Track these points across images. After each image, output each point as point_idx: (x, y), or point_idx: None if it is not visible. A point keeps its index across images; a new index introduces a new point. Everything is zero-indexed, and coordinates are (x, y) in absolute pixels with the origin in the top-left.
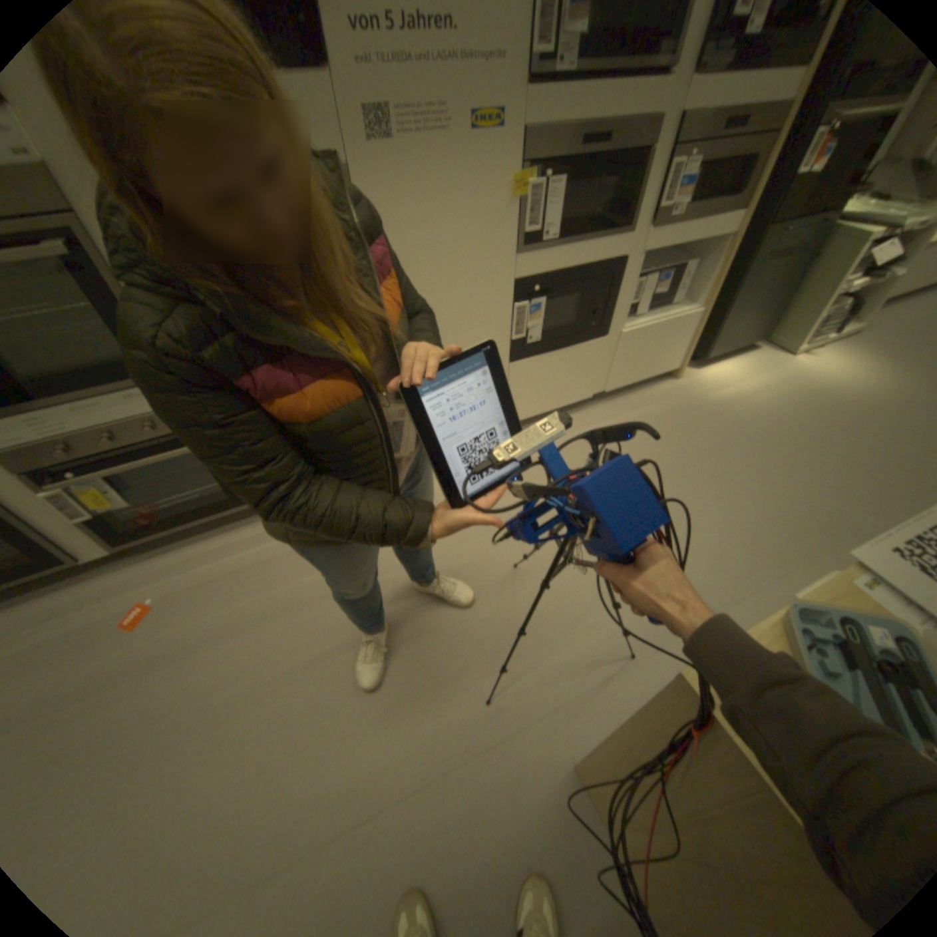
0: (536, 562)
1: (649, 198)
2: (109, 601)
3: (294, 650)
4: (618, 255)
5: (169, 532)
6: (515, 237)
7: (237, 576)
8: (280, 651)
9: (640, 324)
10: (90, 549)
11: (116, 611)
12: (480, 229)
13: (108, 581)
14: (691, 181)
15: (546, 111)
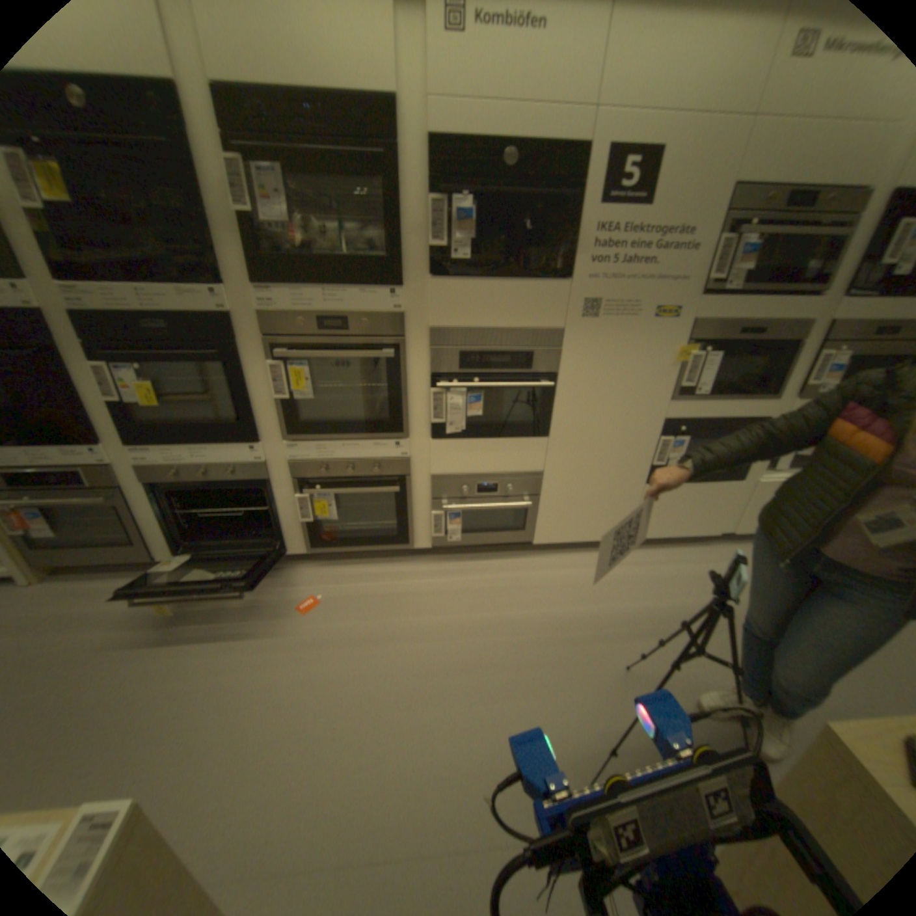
0: (651, 673)
1: (798, 376)
2: (294, 588)
3: (419, 674)
4: (764, 416)
5: (348, 550)
6: (673, 388)
7: (385, 599)
8: (408, 671)
9: (782, 479)
10: (298, 545)
11: (297, 597)
12: (646, 379)
13: (297, 574)
14: (841, 369)
15: (714, 311)
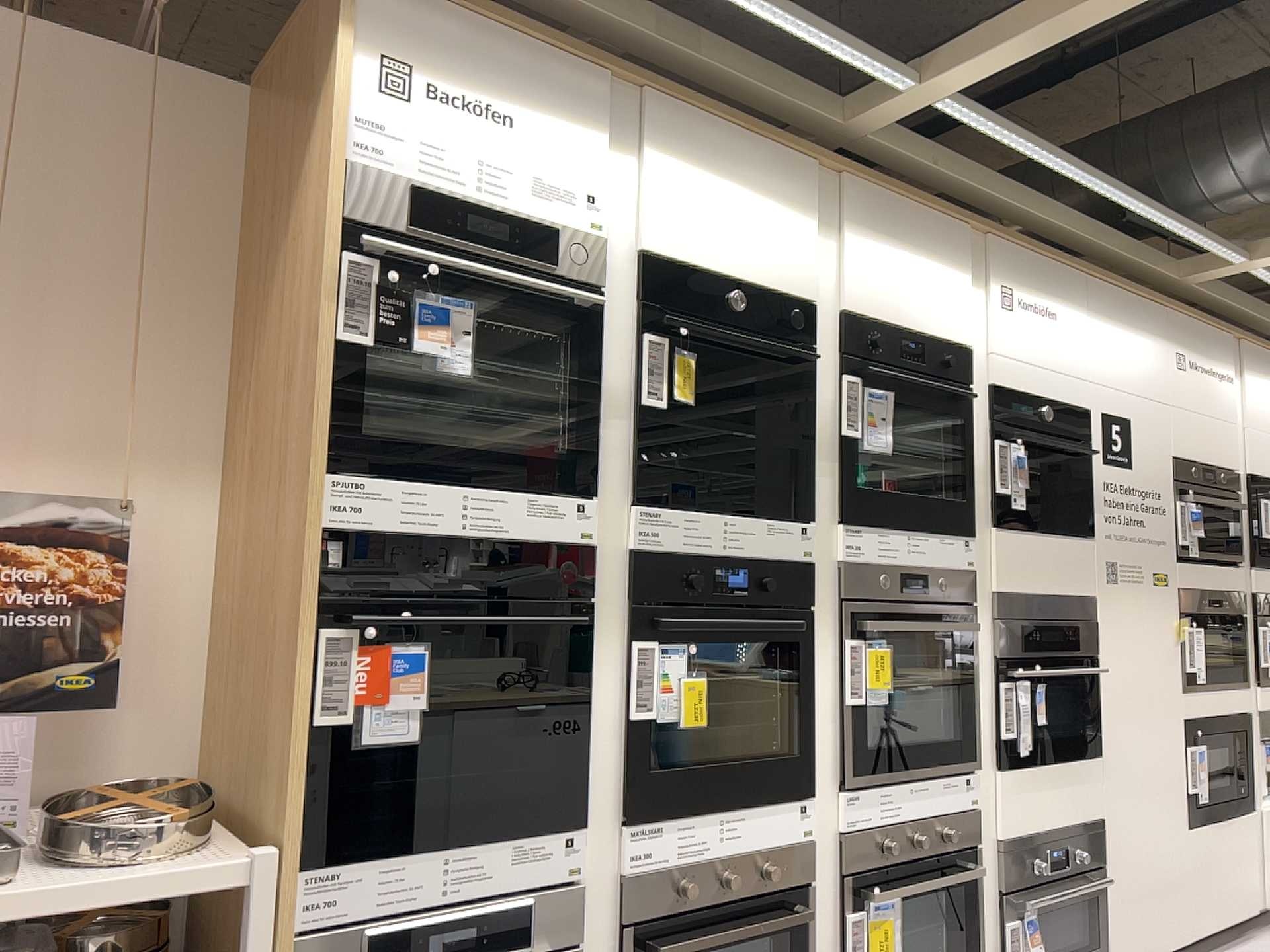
0: None
1: (1247, 656)
2: None
3: None
4: (1242, 708)
5: None
6: (1179, 673)
7: None
8: None
9: None
10: None
11: None
12: (1159, 660)
13: None
14: None
15: (1185, 578)
